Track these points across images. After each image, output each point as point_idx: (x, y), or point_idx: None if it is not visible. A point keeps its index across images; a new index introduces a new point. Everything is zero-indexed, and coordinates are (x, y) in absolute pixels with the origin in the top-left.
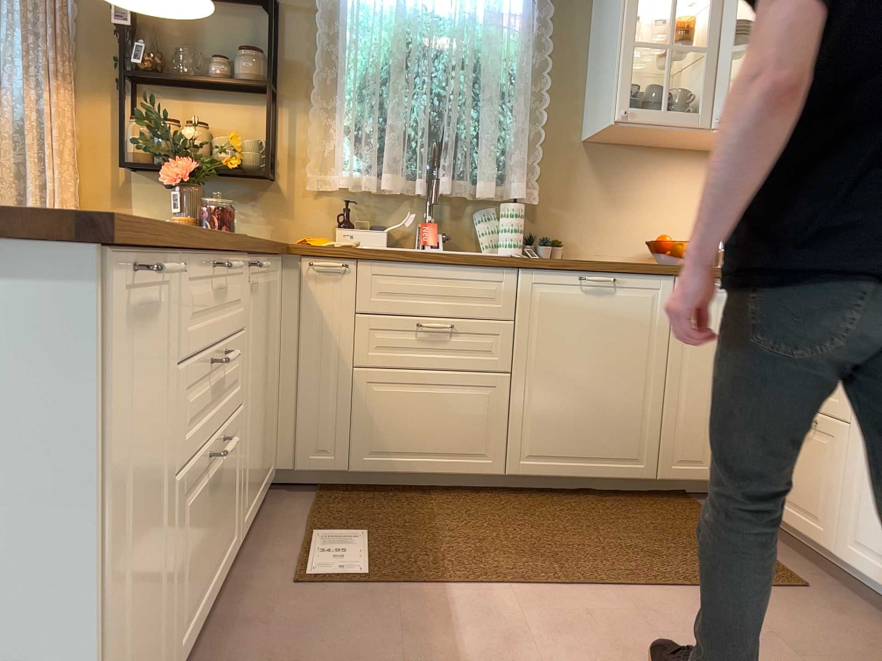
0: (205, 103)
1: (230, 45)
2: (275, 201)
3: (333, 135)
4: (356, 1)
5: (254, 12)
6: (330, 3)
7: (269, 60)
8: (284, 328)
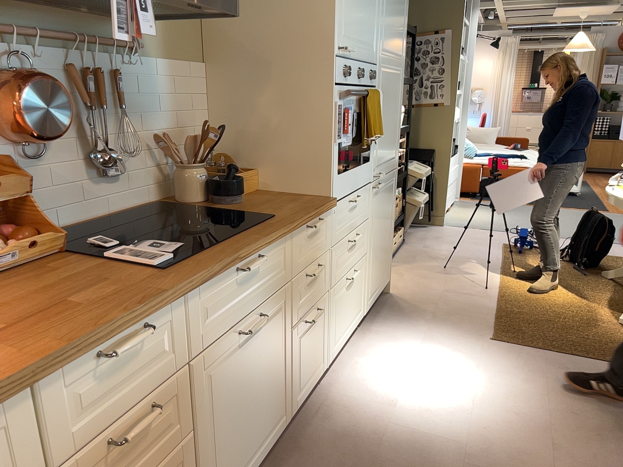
0: None
1: None
2: None
3: None
4: None
5: None
6: None
7: None
8: None
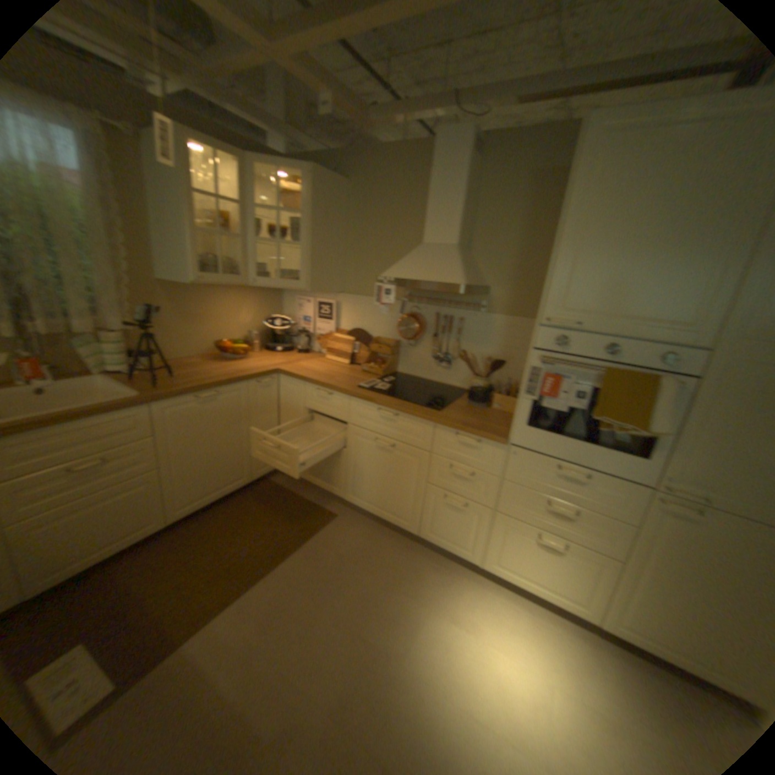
0: None
1: None
2: None
3: None
4: None
5: None
6: None
7: None
8: None
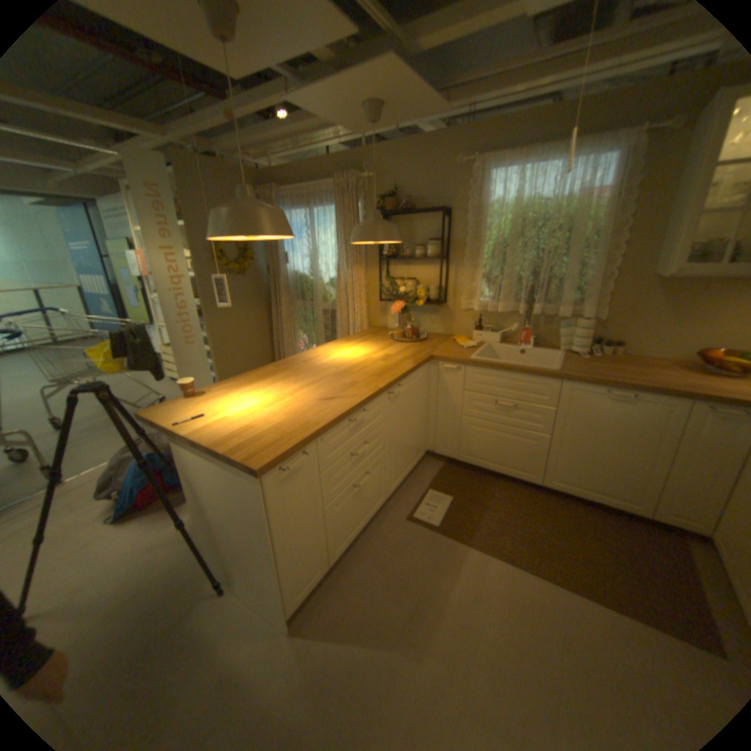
0: (415, 265)
1: (426, 234)
2: (445, 313)
3: (475, 278)
4: (491, 200)
5: (437, 214)
6: (477, 203)
7: (444, 240)
8: (431, 391)
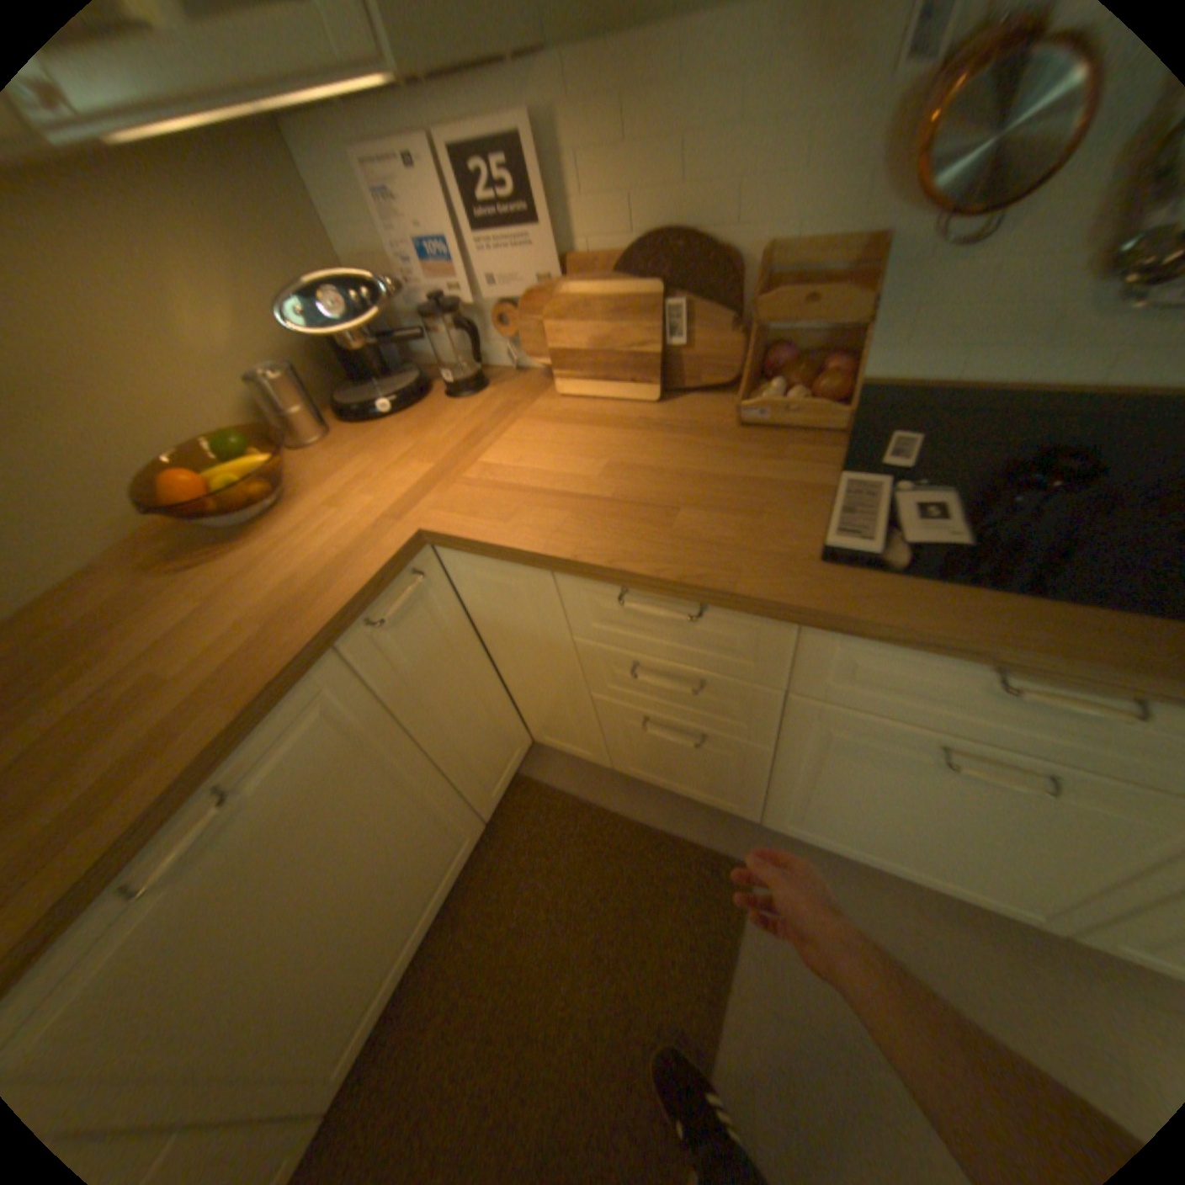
0: None
1: None
2: None
3: None
4: None
5: None
6: None
7: None
8: None
